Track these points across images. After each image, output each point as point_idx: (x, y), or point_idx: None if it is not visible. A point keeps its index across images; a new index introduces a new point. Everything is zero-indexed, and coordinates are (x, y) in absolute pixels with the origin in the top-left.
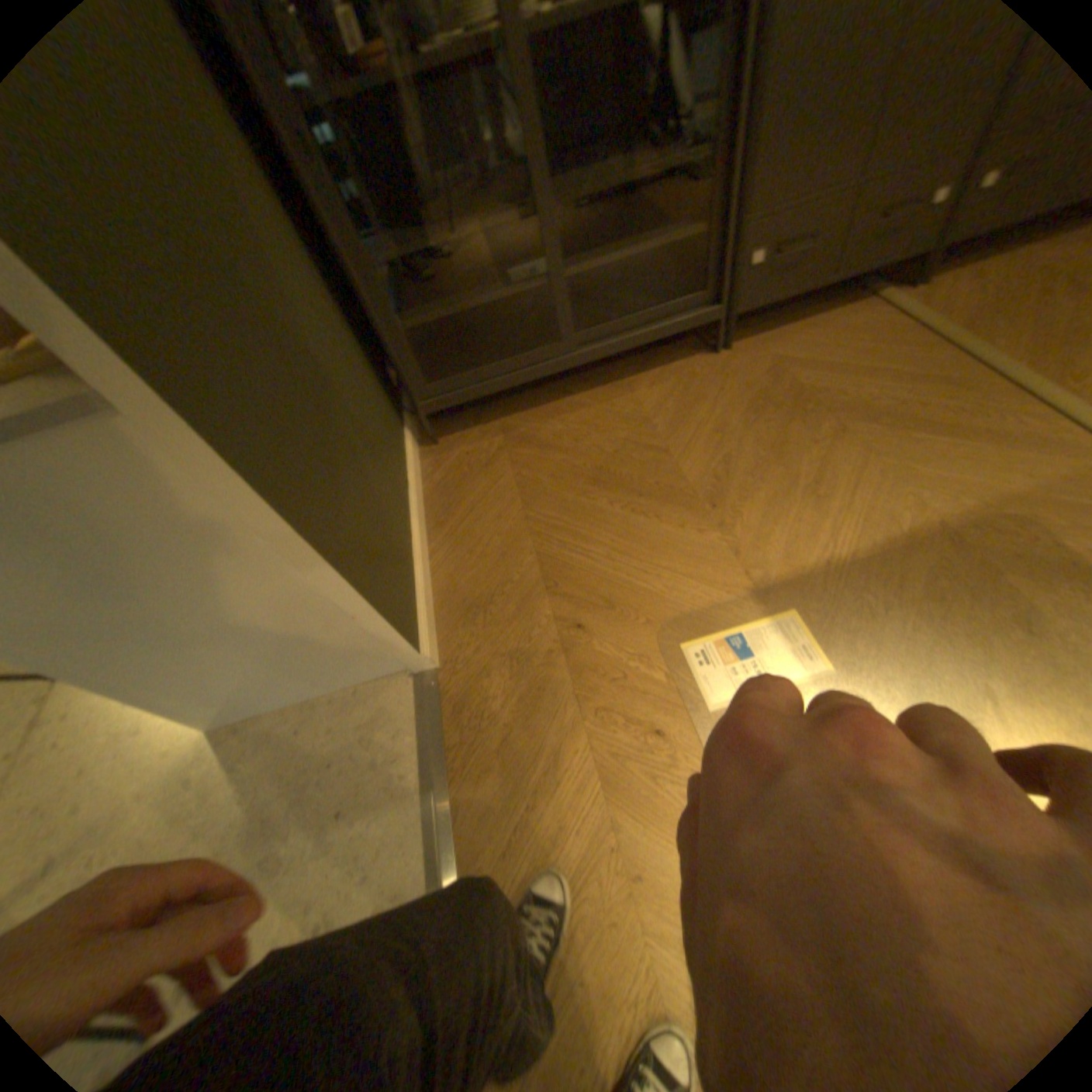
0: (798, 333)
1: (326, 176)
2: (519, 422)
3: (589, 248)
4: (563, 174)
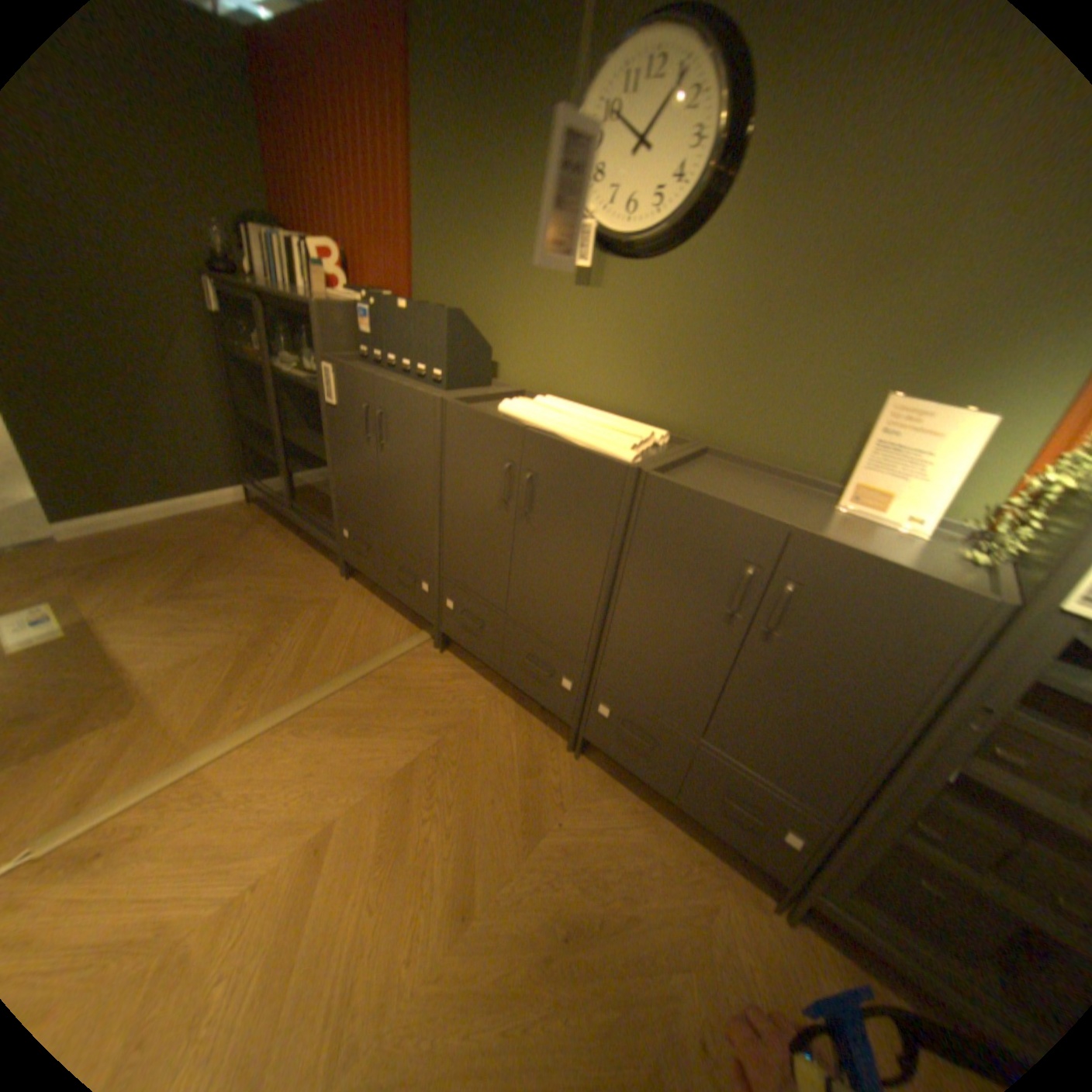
0: (366, 603)
1: (226, 372)
2: (267, 522)
3: (316, 470)
4: (319, 433)
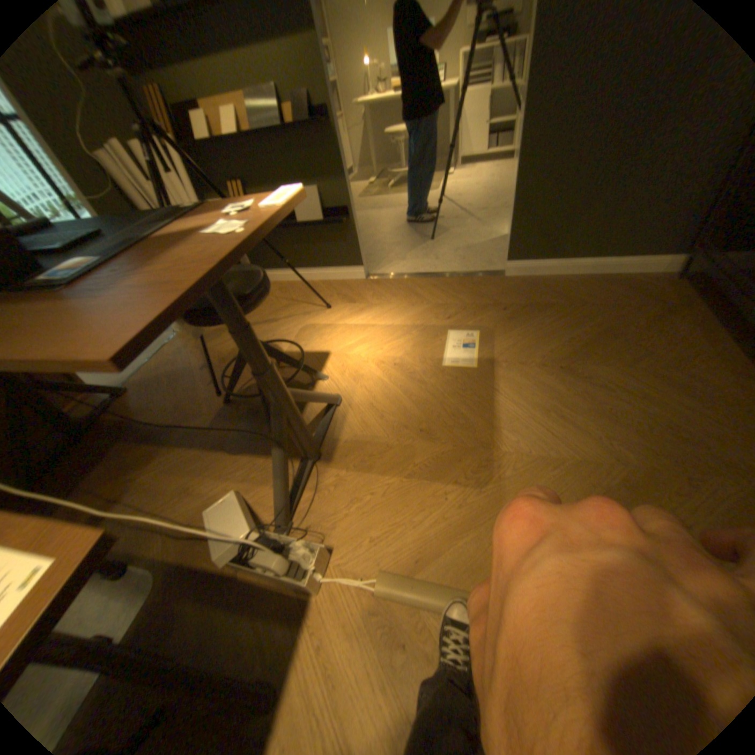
0: None
1: None
2: (697, 311)
3: None
4: None
